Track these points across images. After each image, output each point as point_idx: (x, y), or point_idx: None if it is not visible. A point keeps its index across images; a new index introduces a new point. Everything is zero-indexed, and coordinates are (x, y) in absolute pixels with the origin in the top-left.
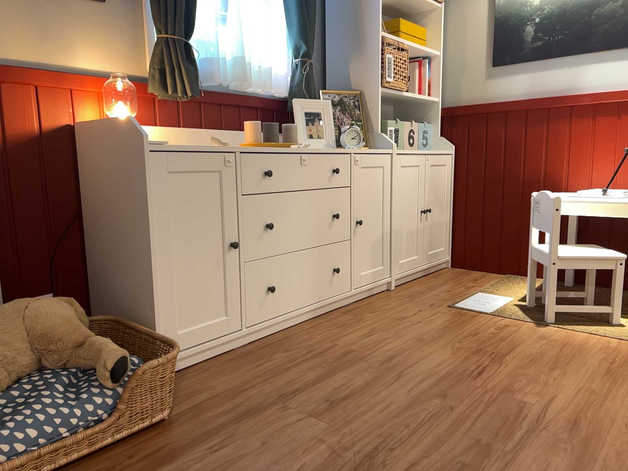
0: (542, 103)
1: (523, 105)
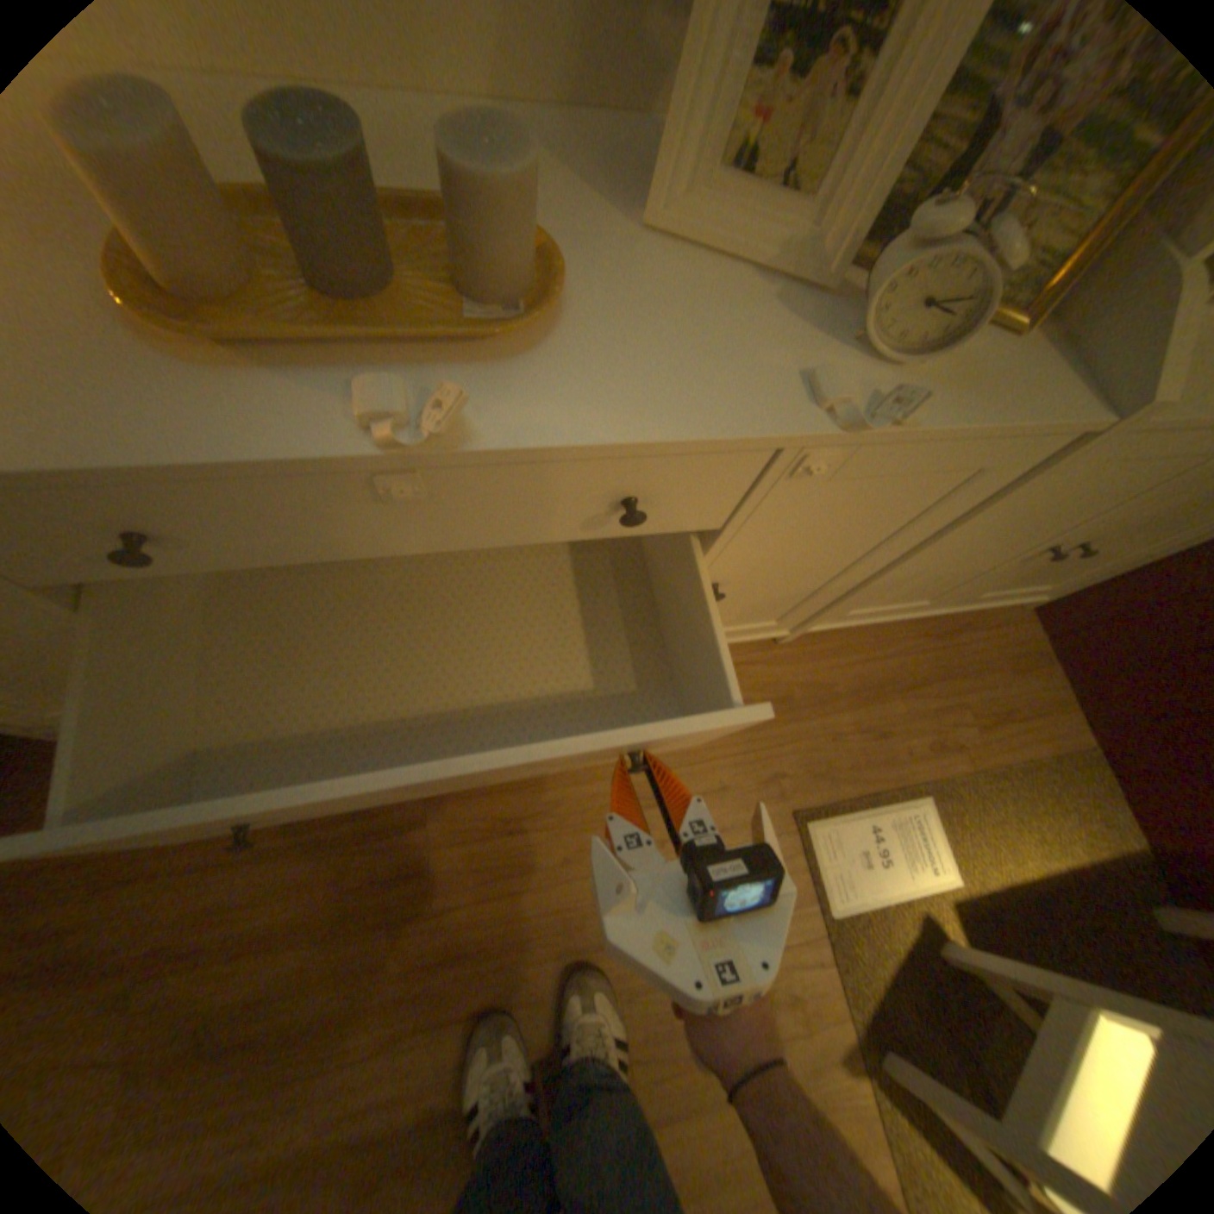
0: None
1: None
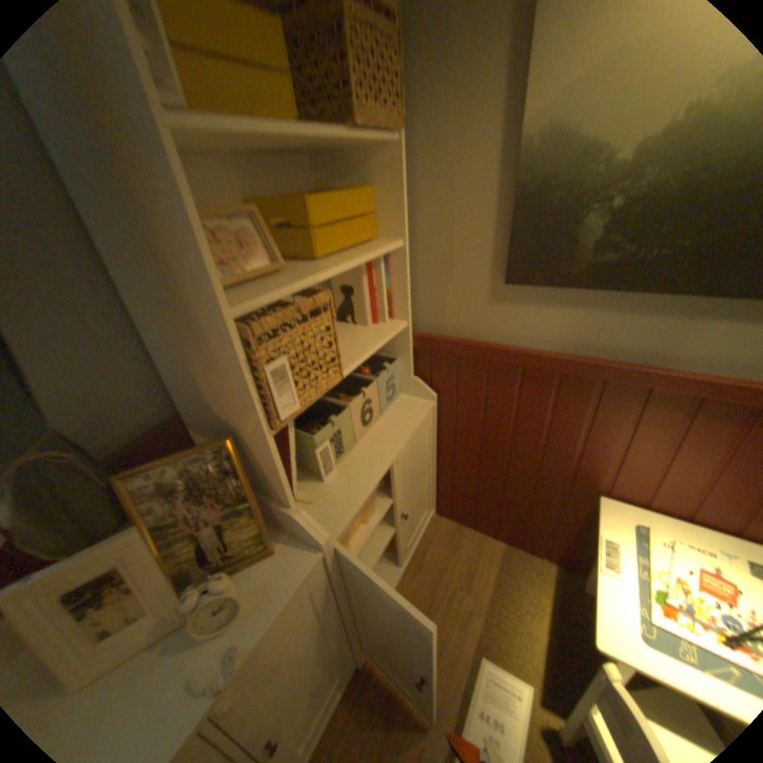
0: (598, 371)
1: (559, 365)
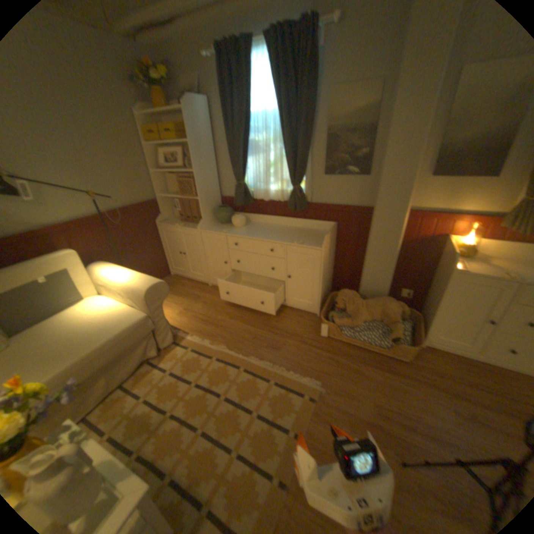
0: None
1: None
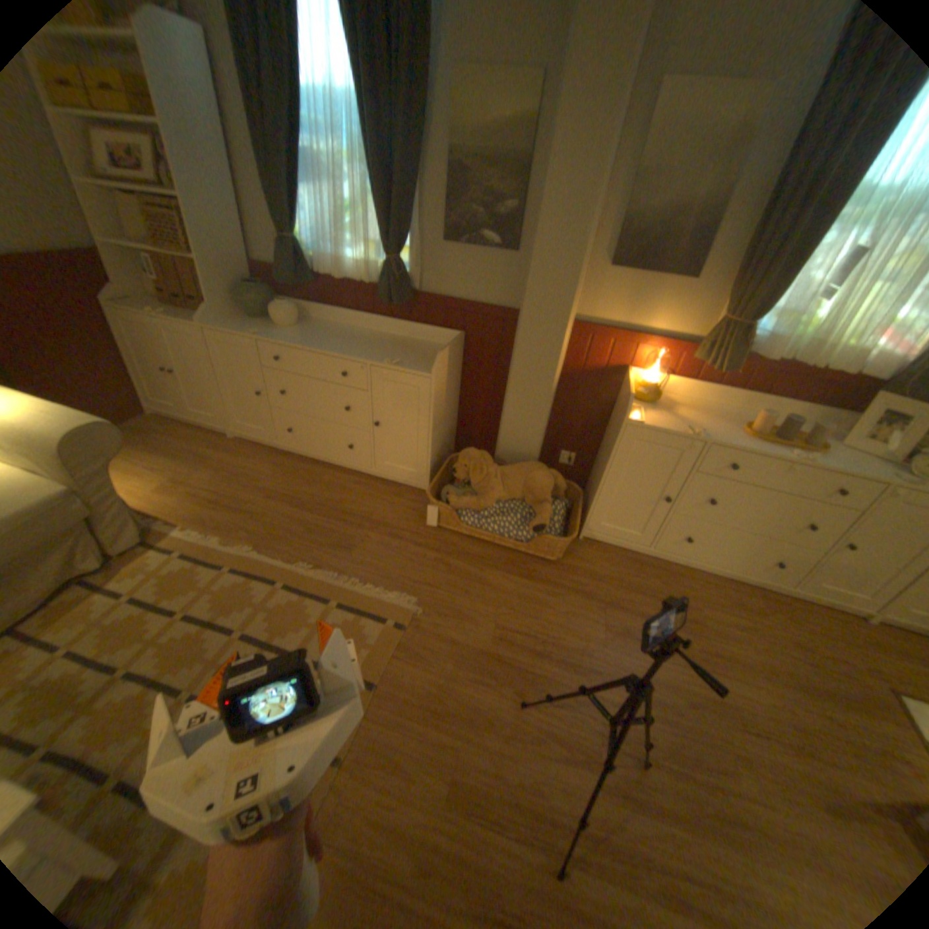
0: None
1: None
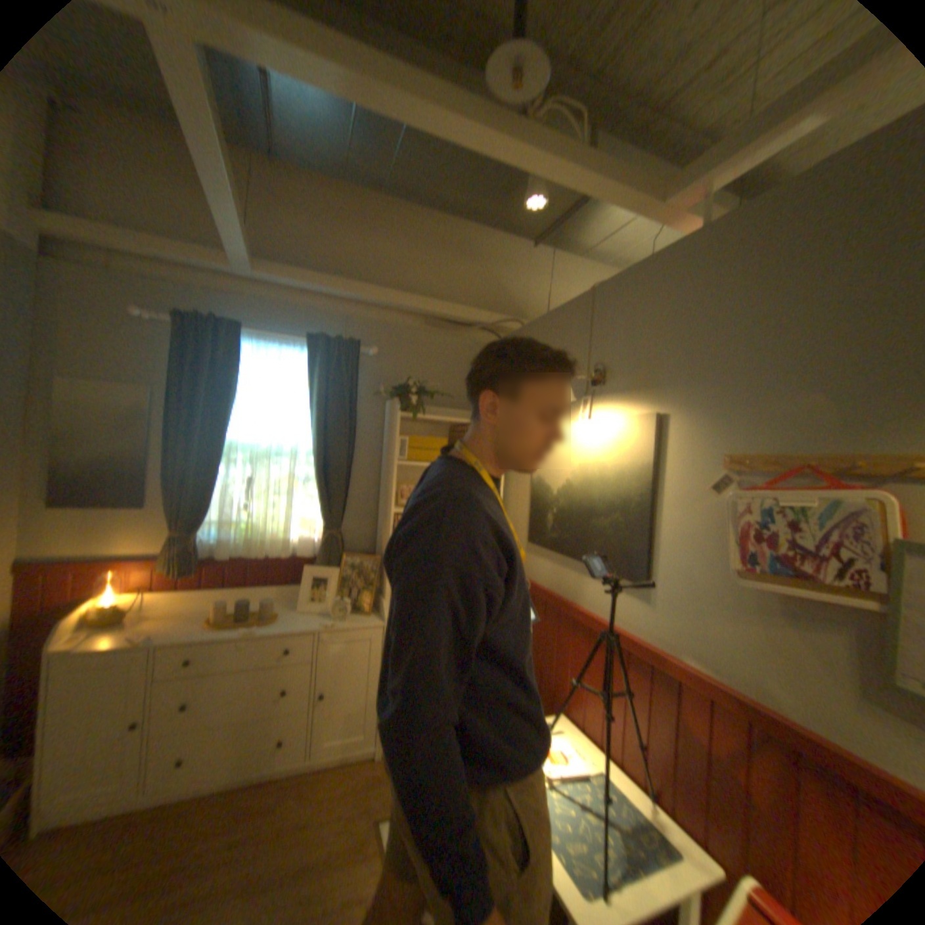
0: (553, 602)
1: (542, 595)
